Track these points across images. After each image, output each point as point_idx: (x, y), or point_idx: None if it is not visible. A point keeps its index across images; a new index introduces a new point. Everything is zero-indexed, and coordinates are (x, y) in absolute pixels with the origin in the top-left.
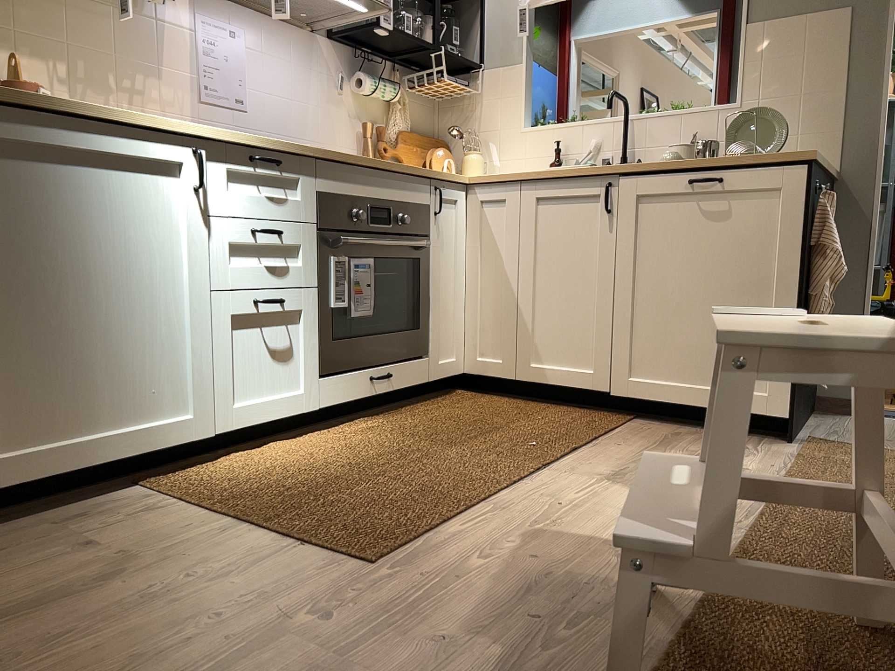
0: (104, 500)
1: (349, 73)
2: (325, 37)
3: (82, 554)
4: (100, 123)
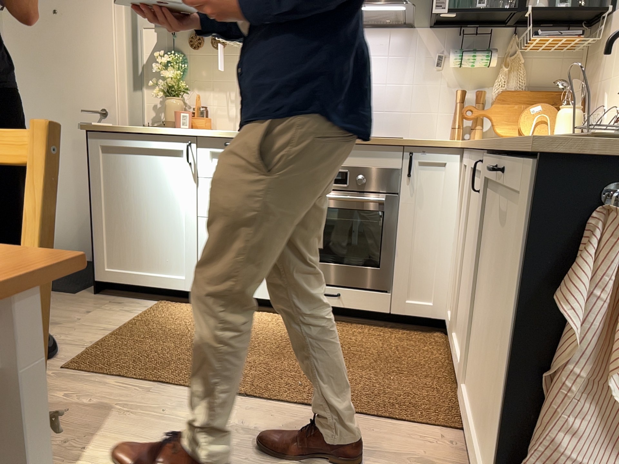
0: (138, 301)
1: (450, 50)
2: (425, 27)
3: (81, 314)
4: (142, 134)
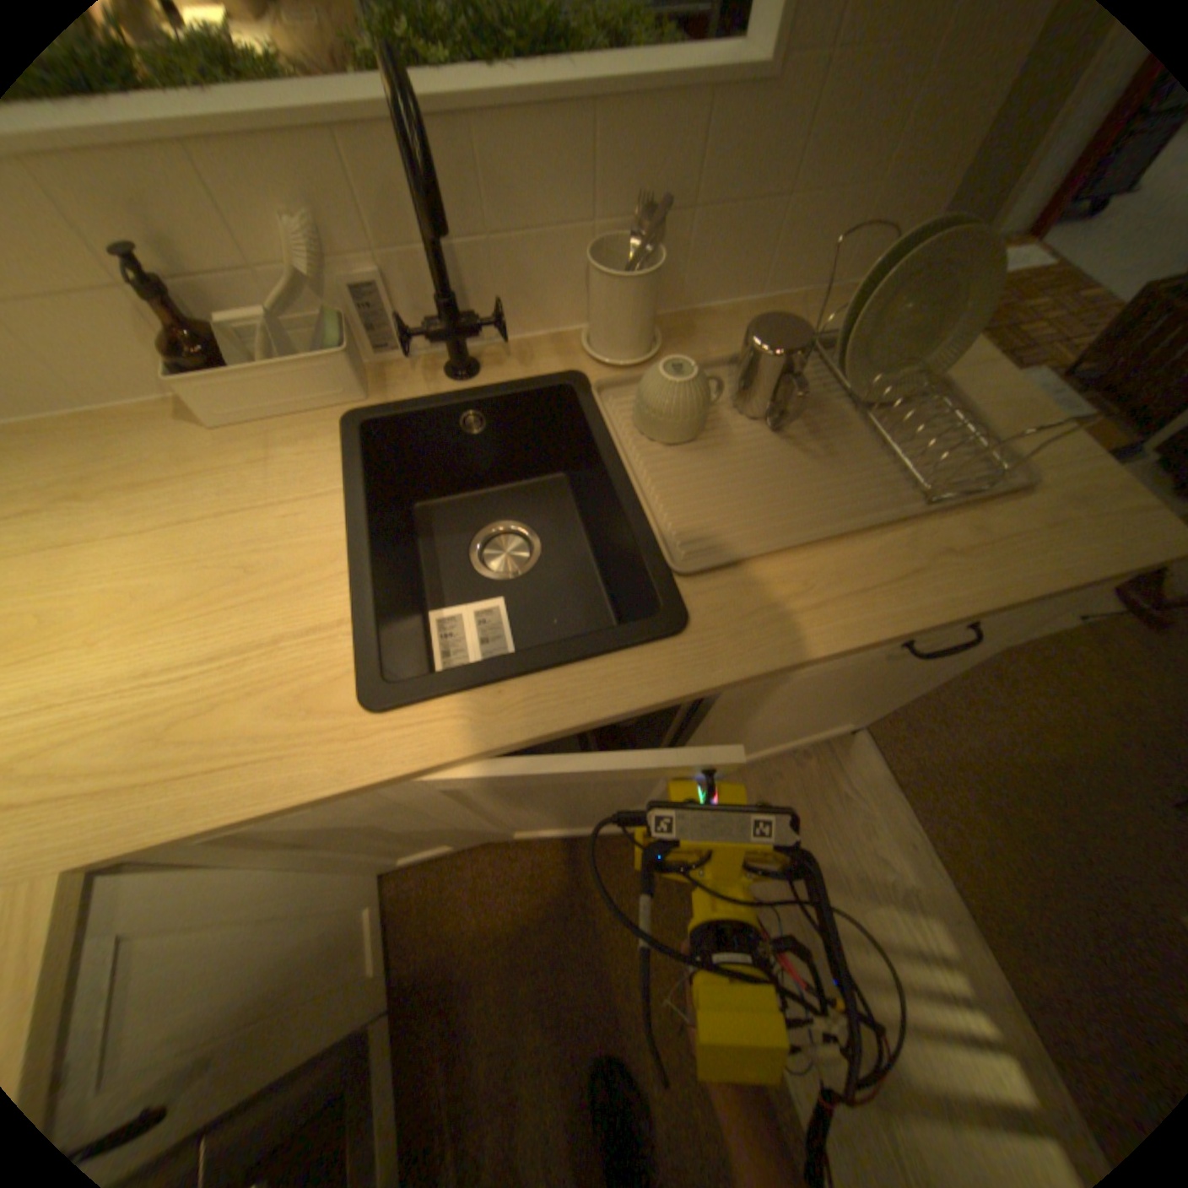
0: None
1: None
2: None
3: None
4: None
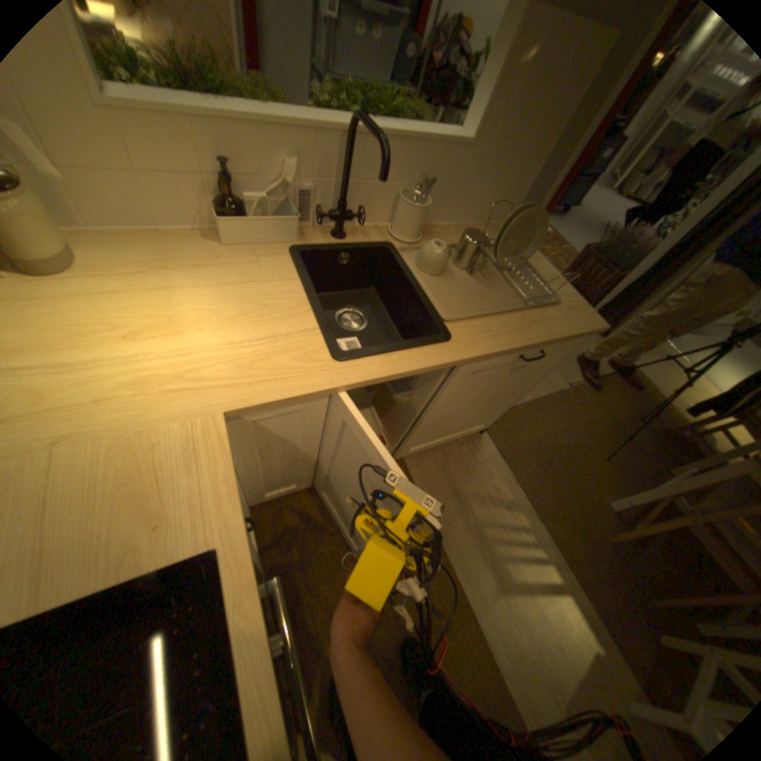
0: None
1: None
2: None
3: None
4: None
